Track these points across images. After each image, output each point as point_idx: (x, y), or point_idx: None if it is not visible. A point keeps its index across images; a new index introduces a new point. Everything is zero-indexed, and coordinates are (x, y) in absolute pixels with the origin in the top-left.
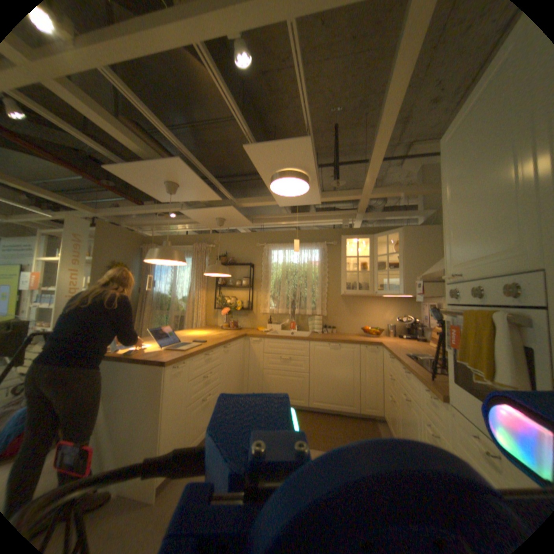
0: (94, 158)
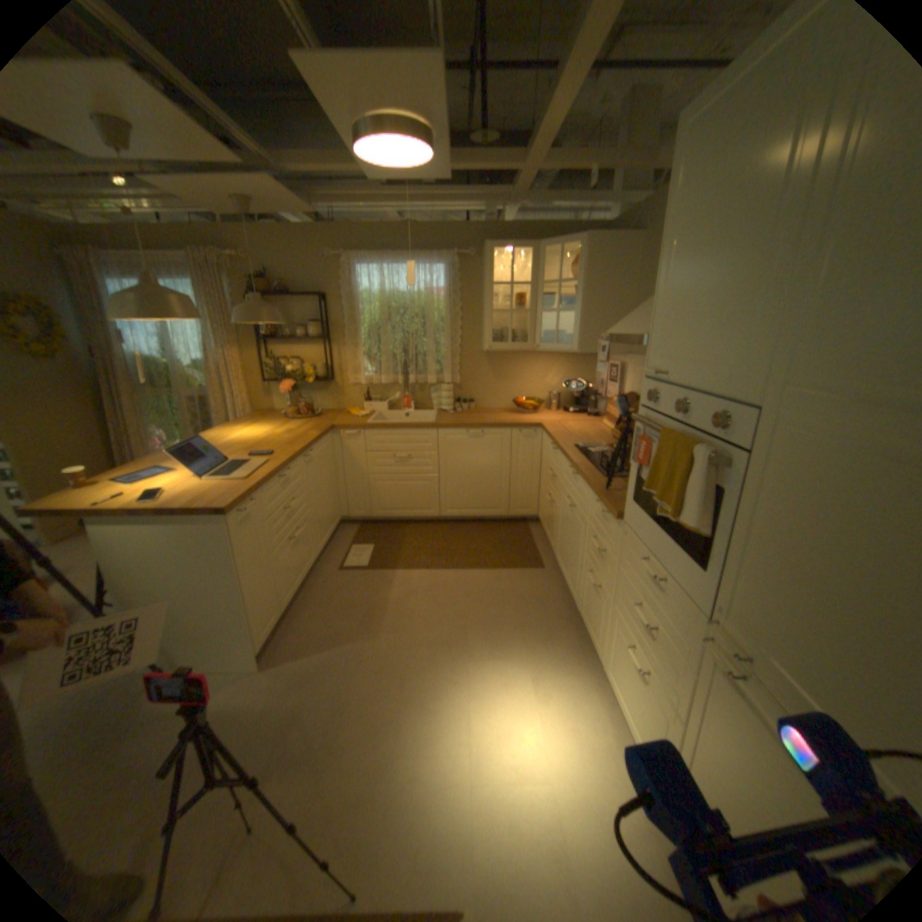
0: None
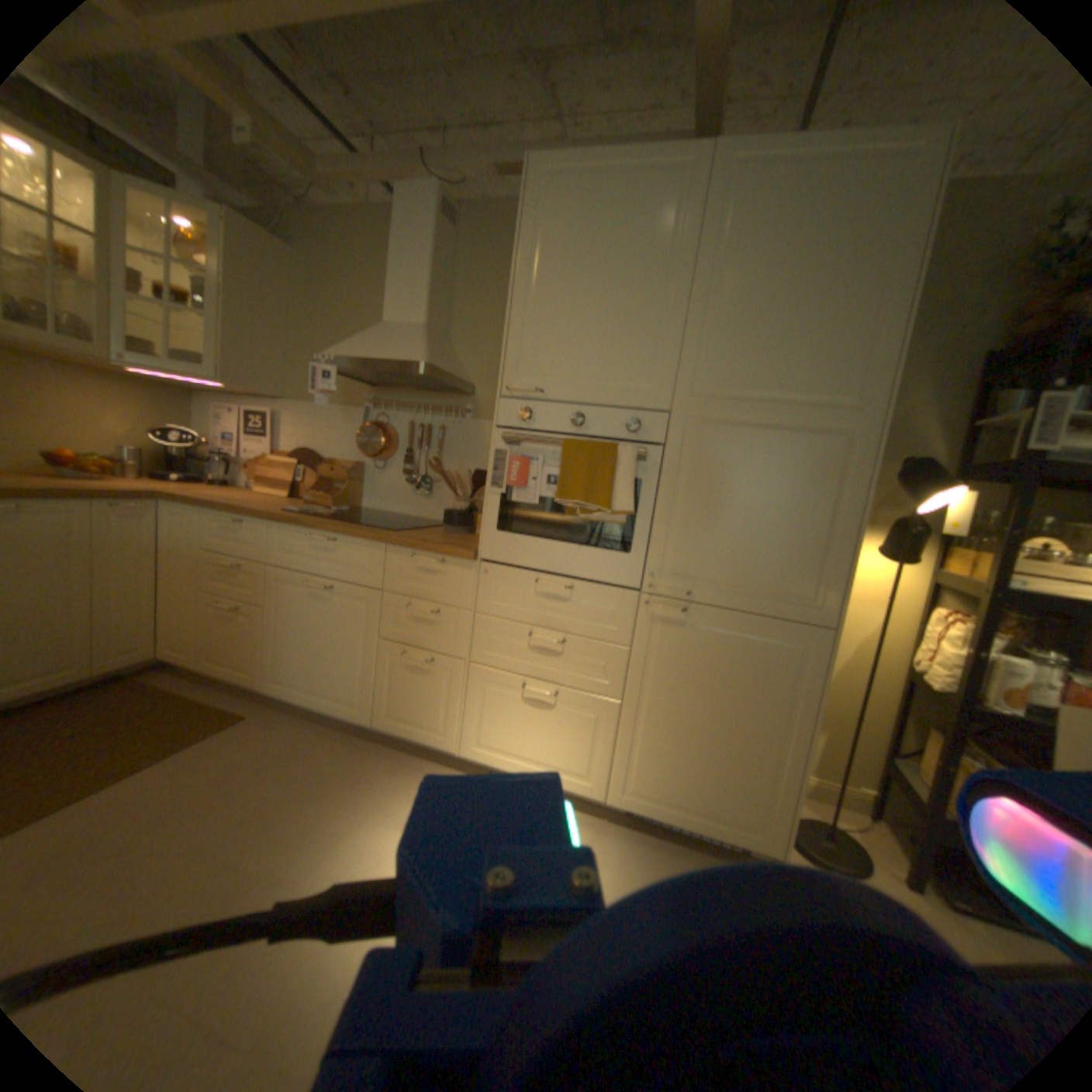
0: None
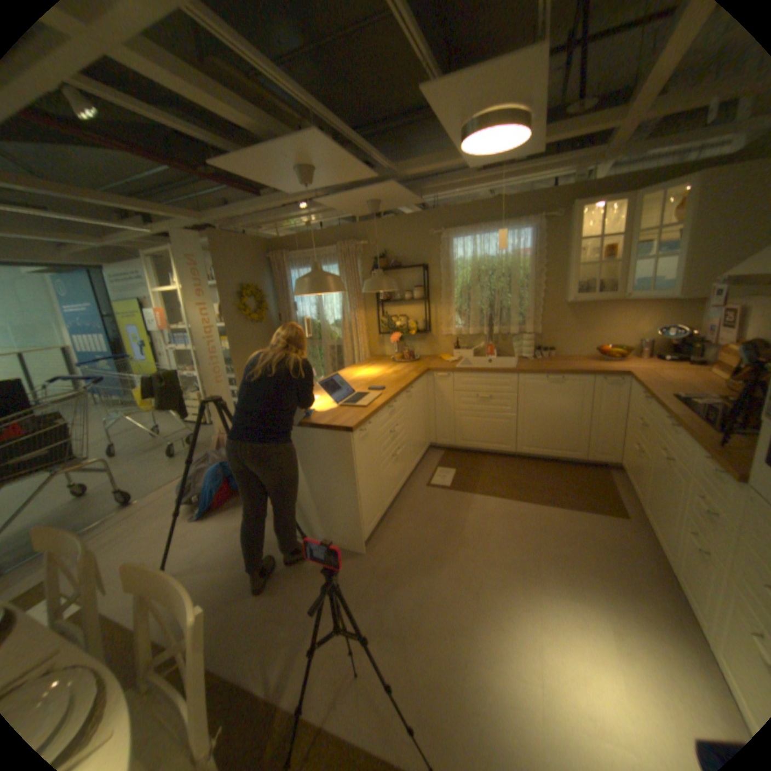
0: (178, 133)
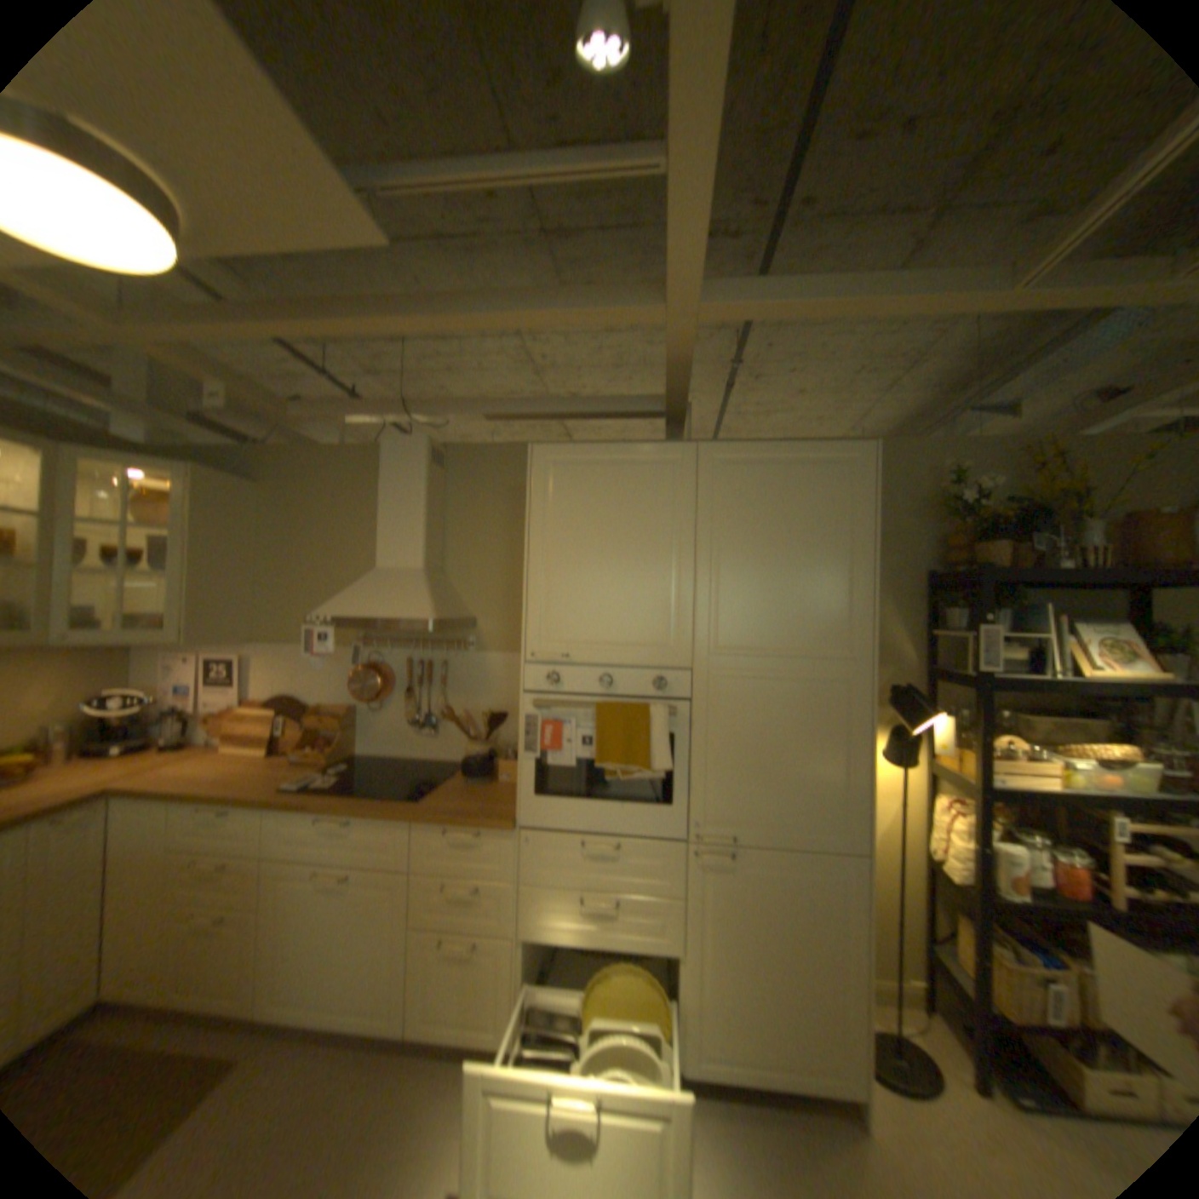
0: None
